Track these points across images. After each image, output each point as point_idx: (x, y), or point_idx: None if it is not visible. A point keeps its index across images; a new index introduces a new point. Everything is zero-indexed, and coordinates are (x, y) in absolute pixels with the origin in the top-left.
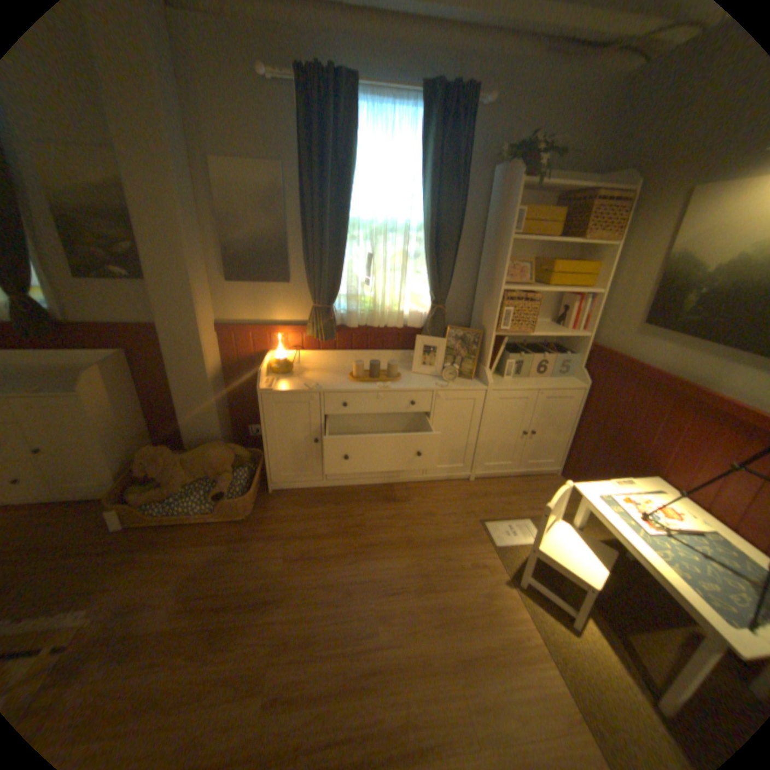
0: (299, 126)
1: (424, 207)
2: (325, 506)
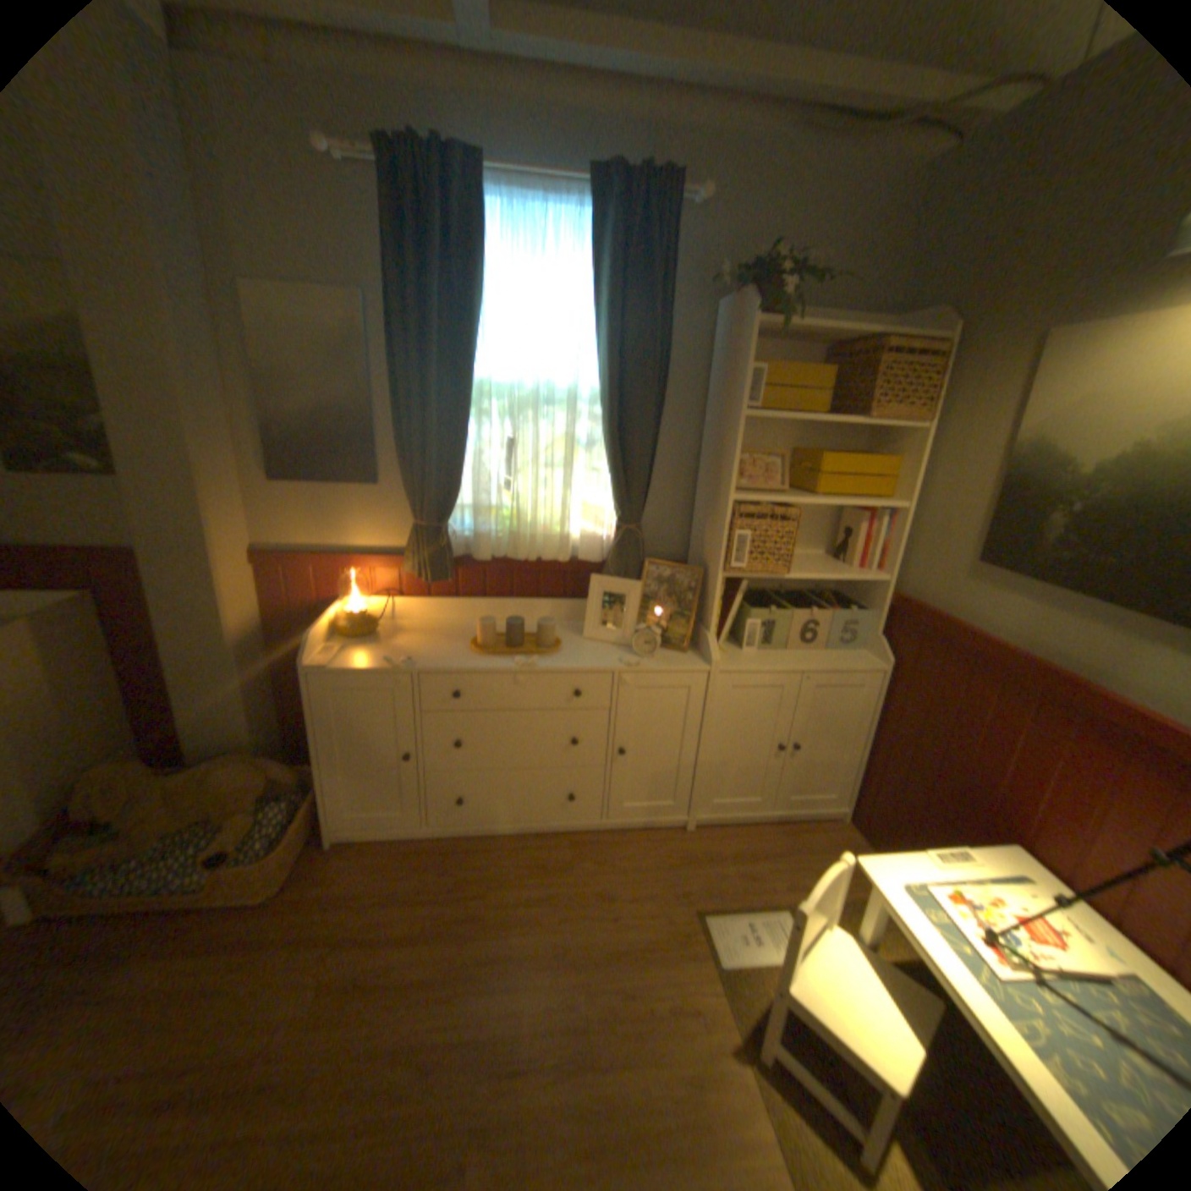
0: (386, 233)
1: (601, 365)
2: (419, 879)
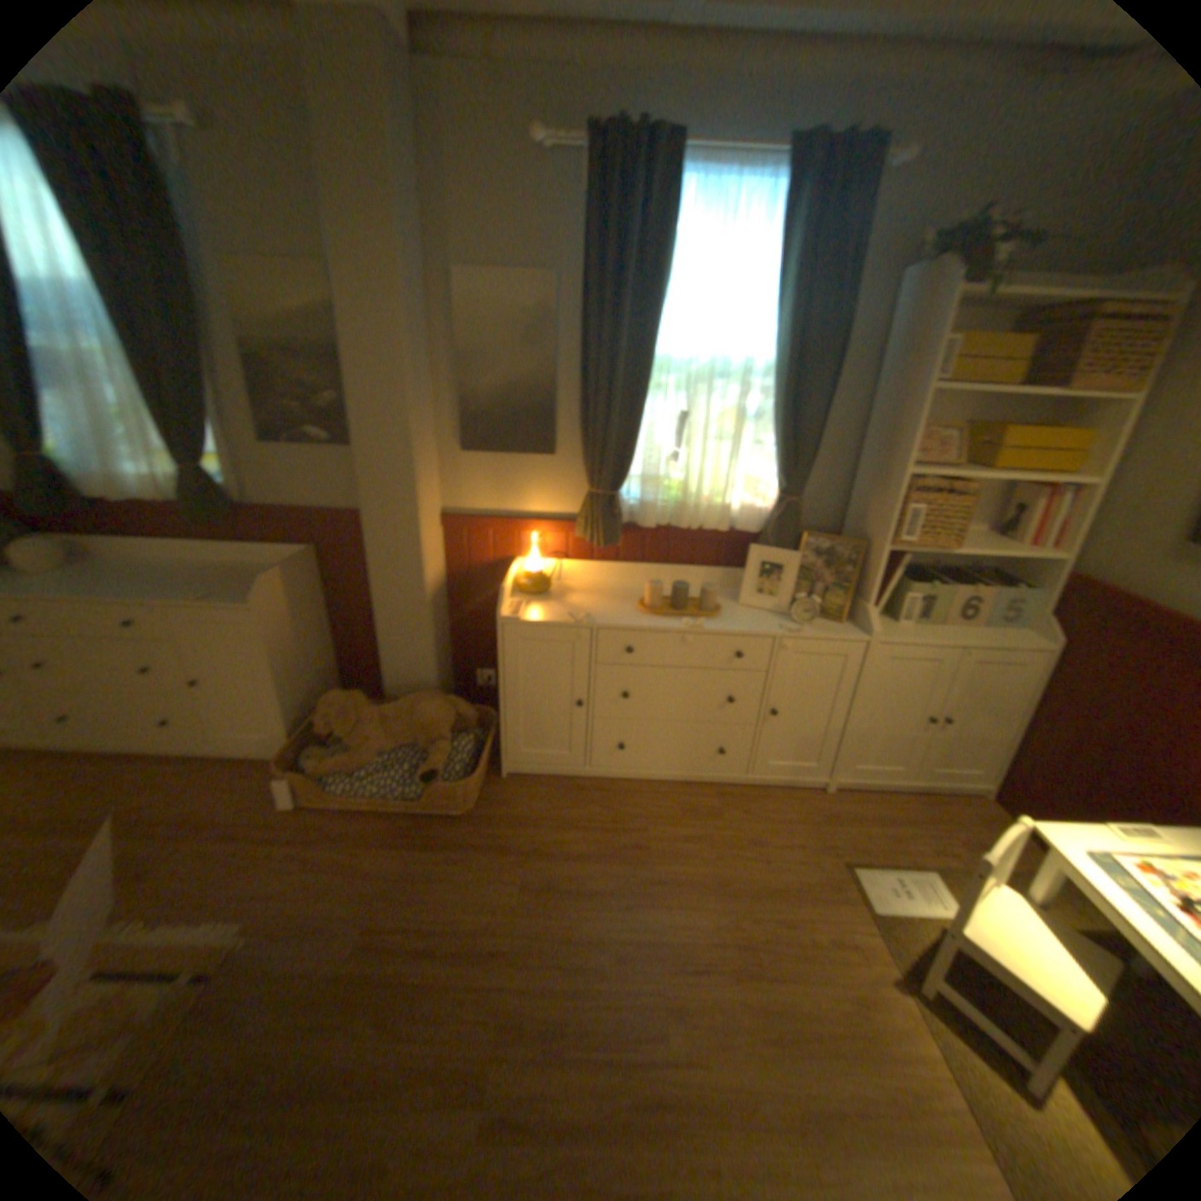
0: (588, 216)
1: (777, 338)
2: (586, 809)
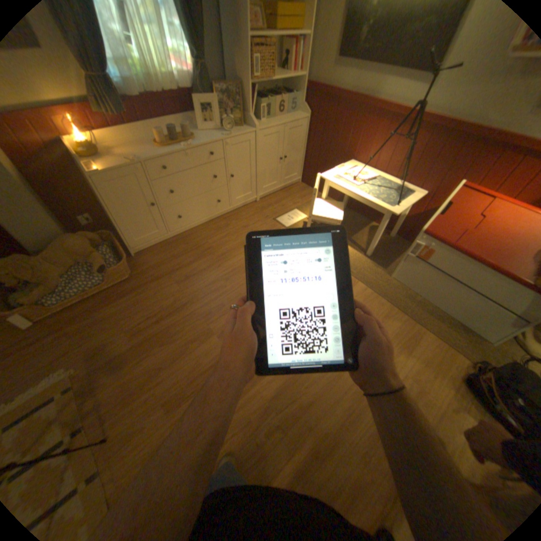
0: None
1: None
2: (179, 247)
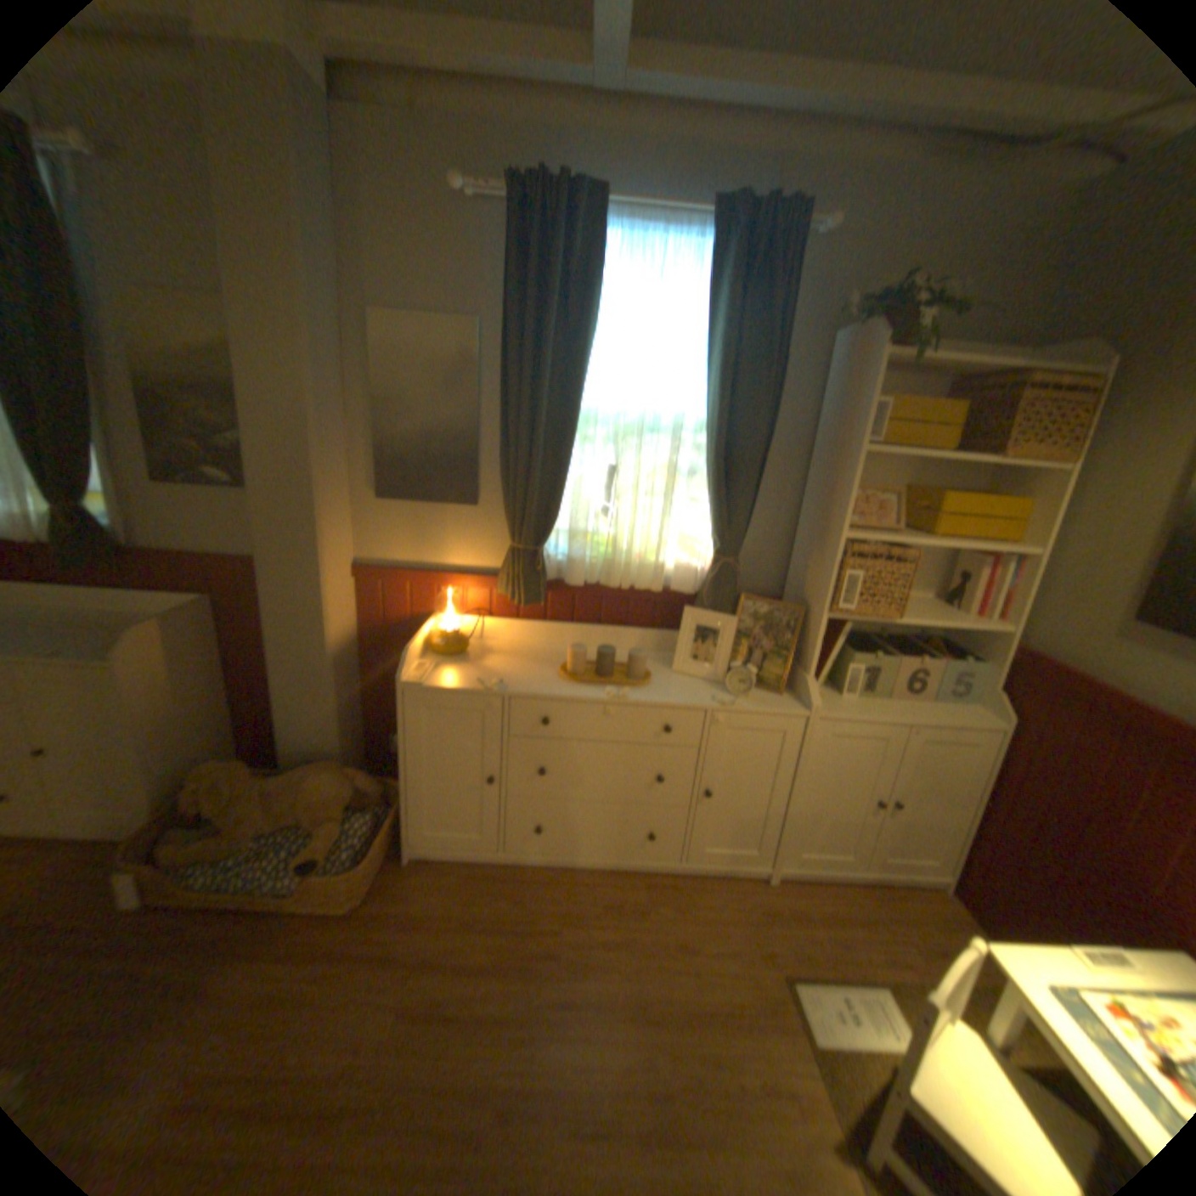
0: (510, 265)
1: (710, 395)
2: (494, 906)
